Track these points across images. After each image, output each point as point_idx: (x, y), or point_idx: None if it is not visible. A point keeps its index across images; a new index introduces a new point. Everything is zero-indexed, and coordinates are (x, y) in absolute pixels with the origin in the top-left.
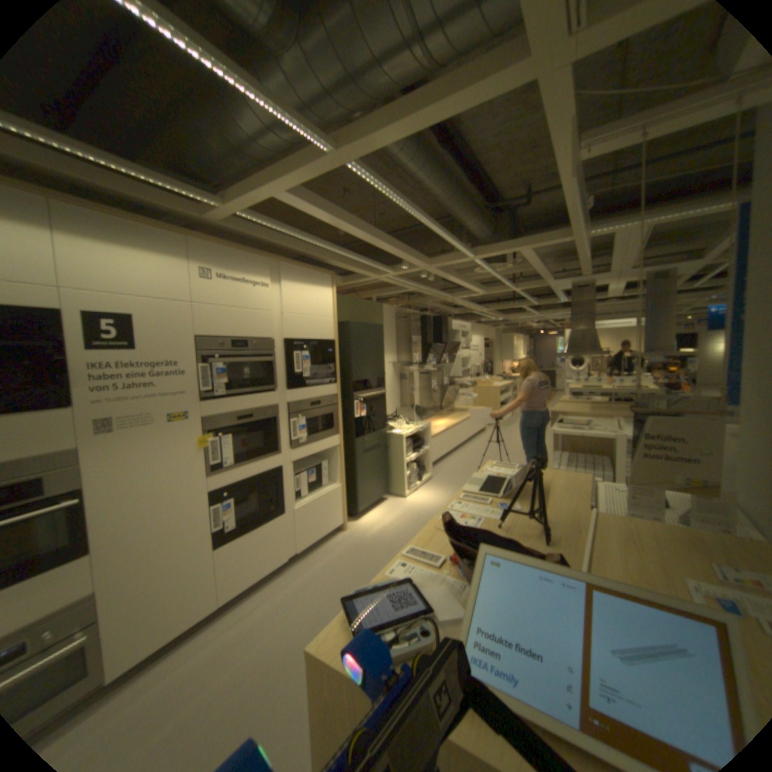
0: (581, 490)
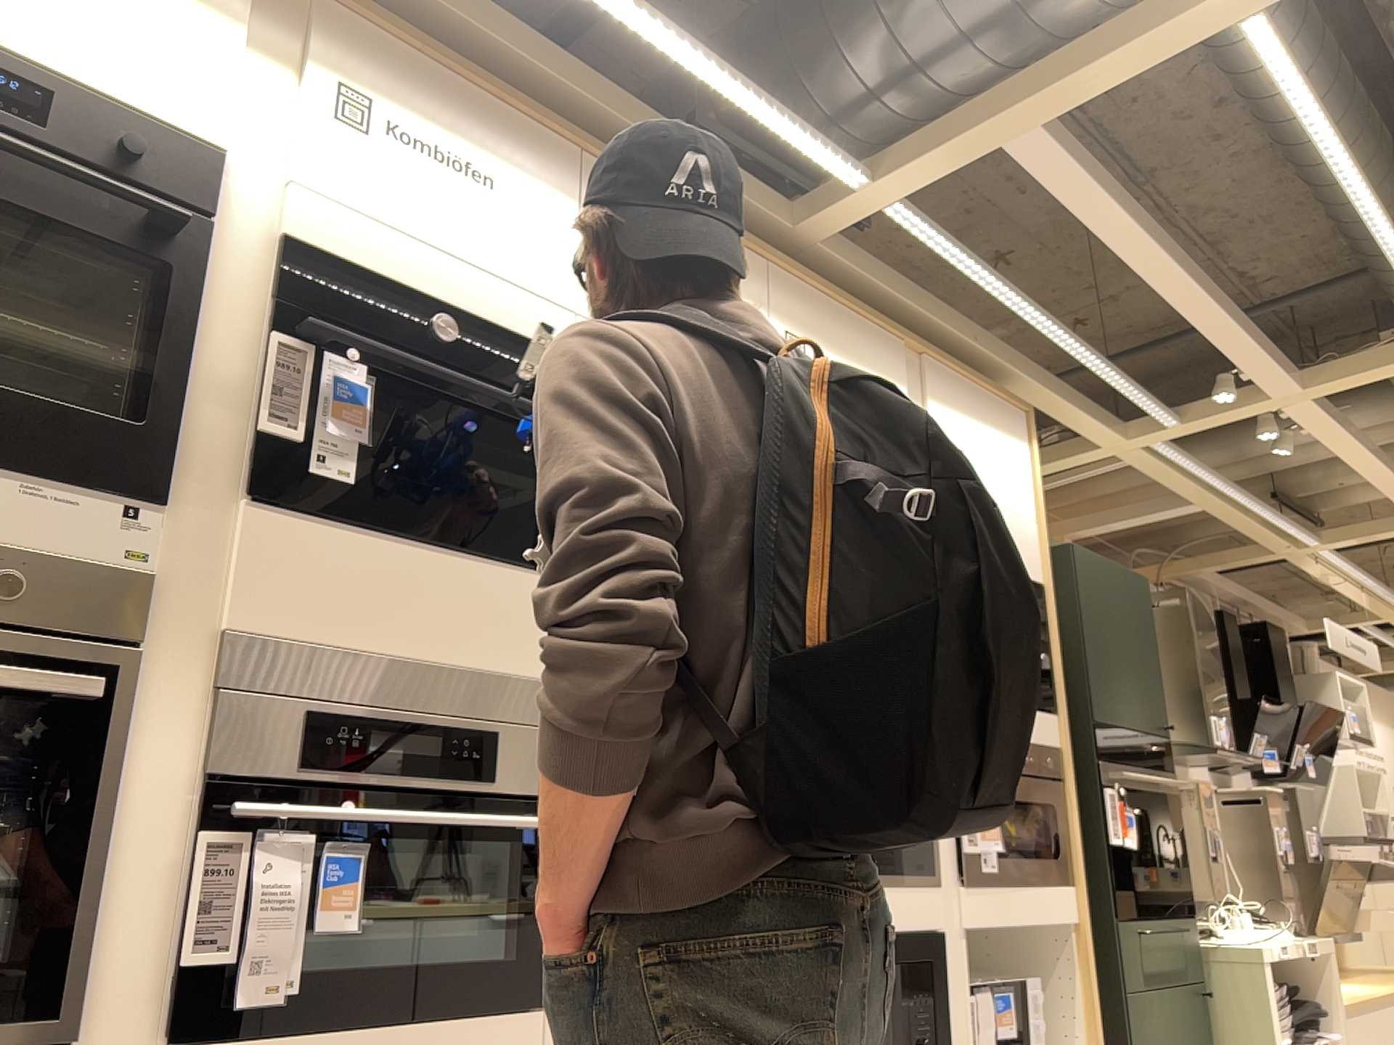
0: None
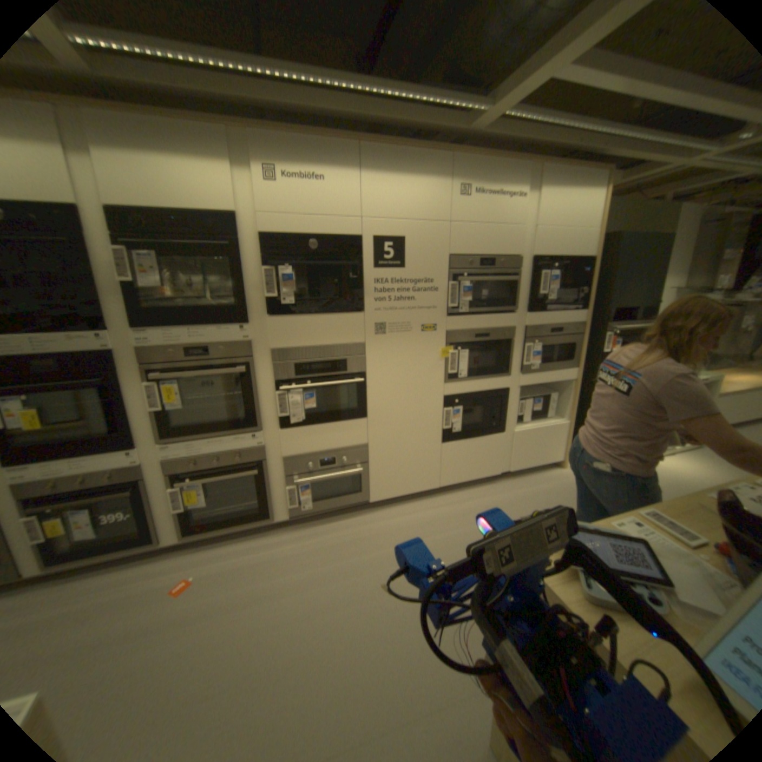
0: None
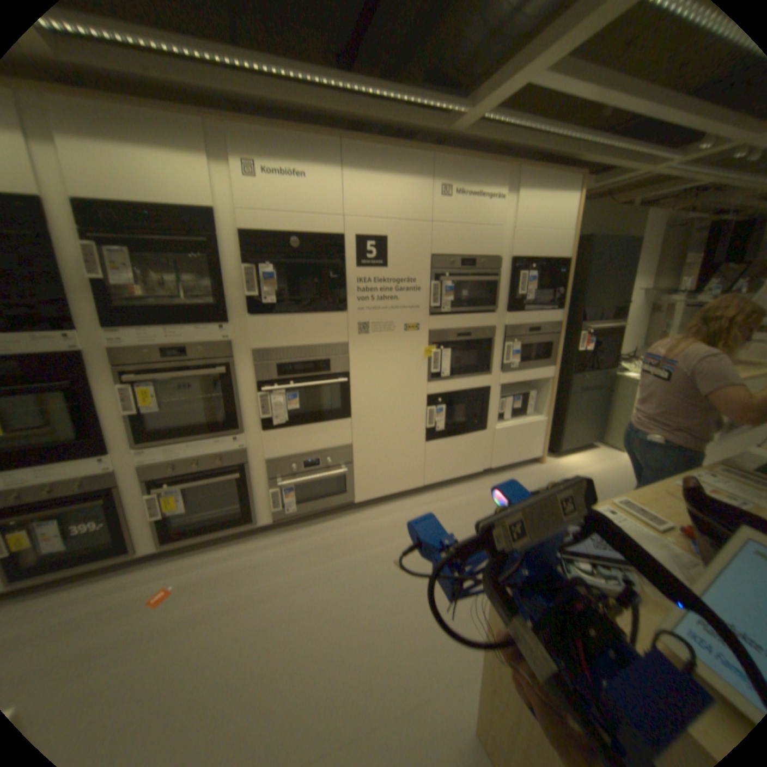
0: None
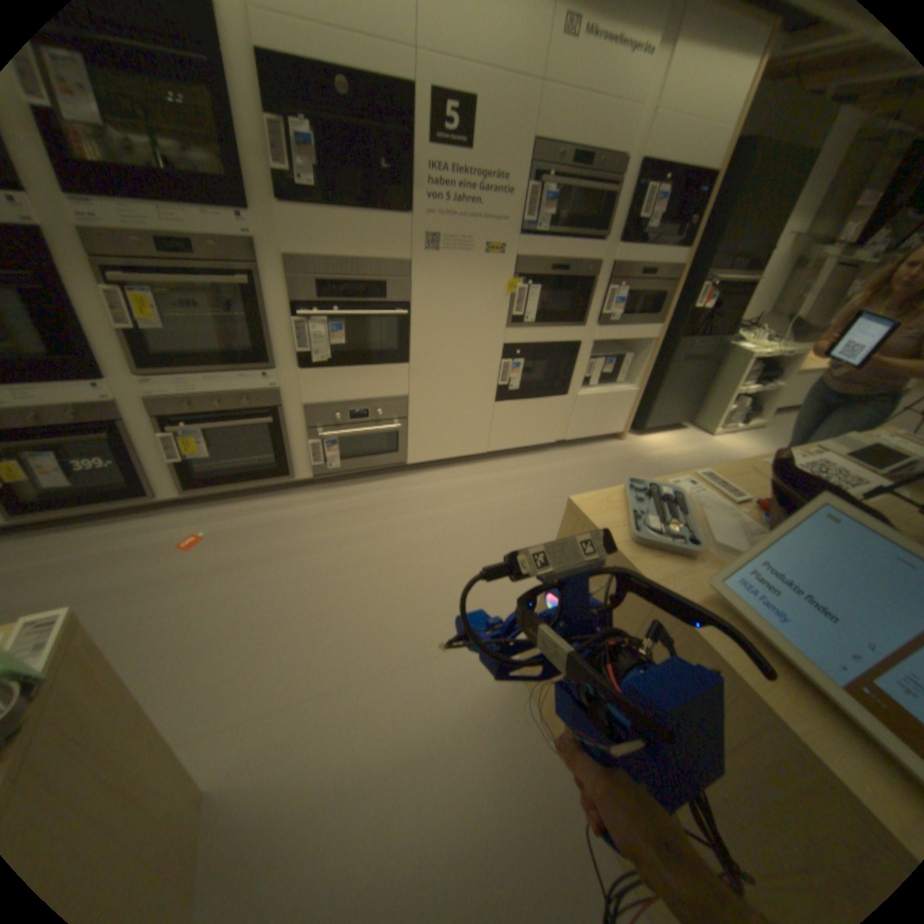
0: None
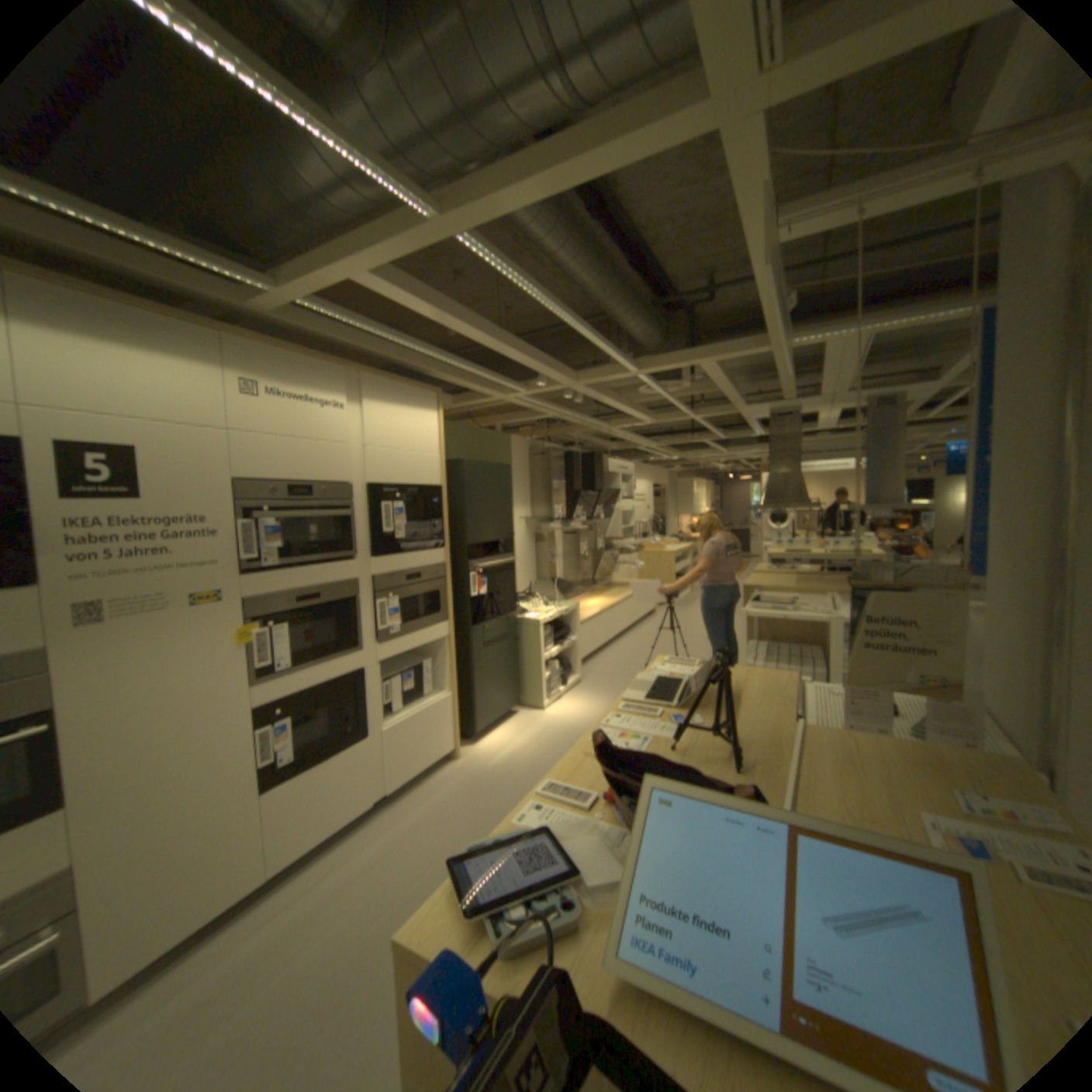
0: (782, 695)
